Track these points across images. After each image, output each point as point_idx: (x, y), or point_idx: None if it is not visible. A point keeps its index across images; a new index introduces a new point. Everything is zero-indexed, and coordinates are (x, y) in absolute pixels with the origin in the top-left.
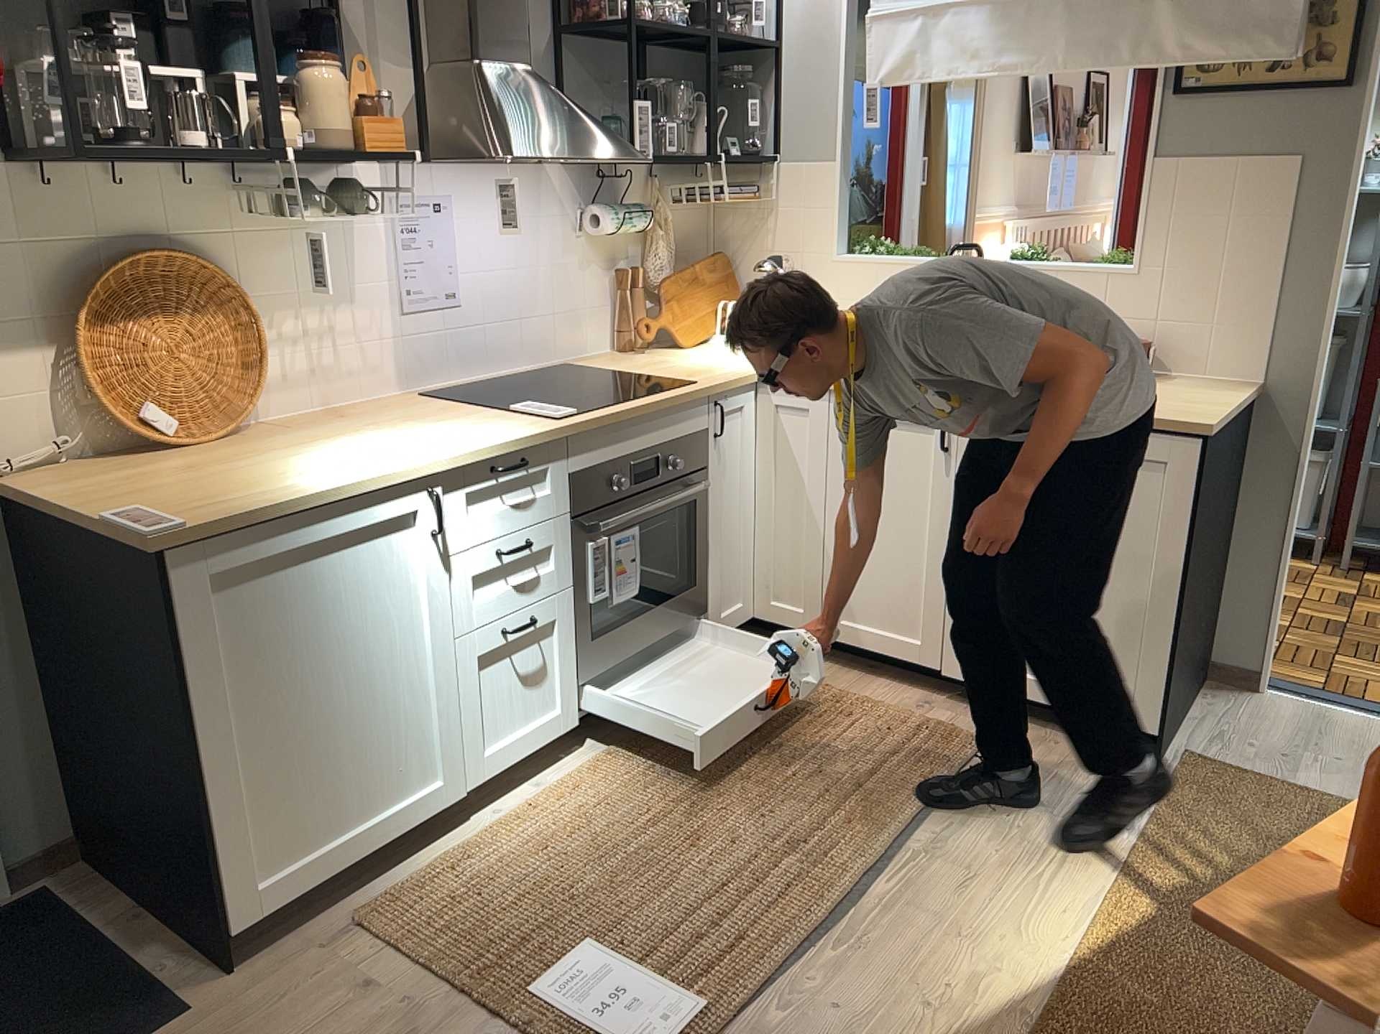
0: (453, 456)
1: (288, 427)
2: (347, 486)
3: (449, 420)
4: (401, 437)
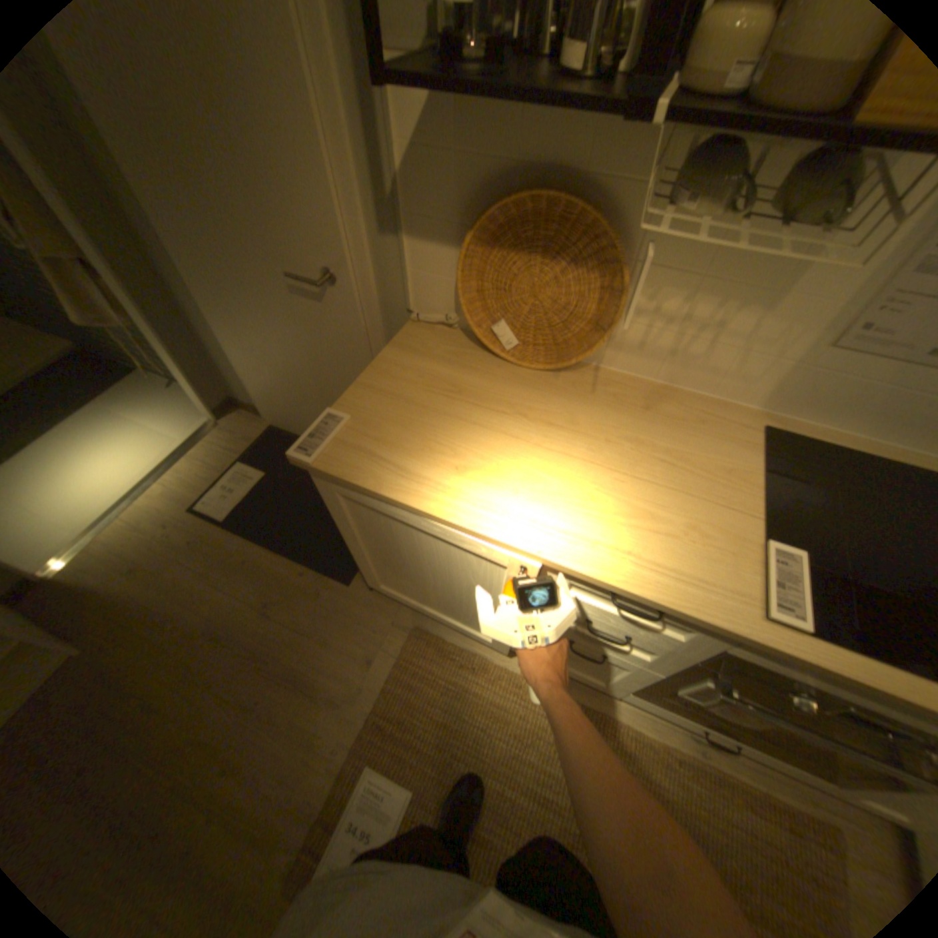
0: (562, 566)
1: (599, 387)
2: (439, 518)
3: (693, 498)
4: (610, 484)
